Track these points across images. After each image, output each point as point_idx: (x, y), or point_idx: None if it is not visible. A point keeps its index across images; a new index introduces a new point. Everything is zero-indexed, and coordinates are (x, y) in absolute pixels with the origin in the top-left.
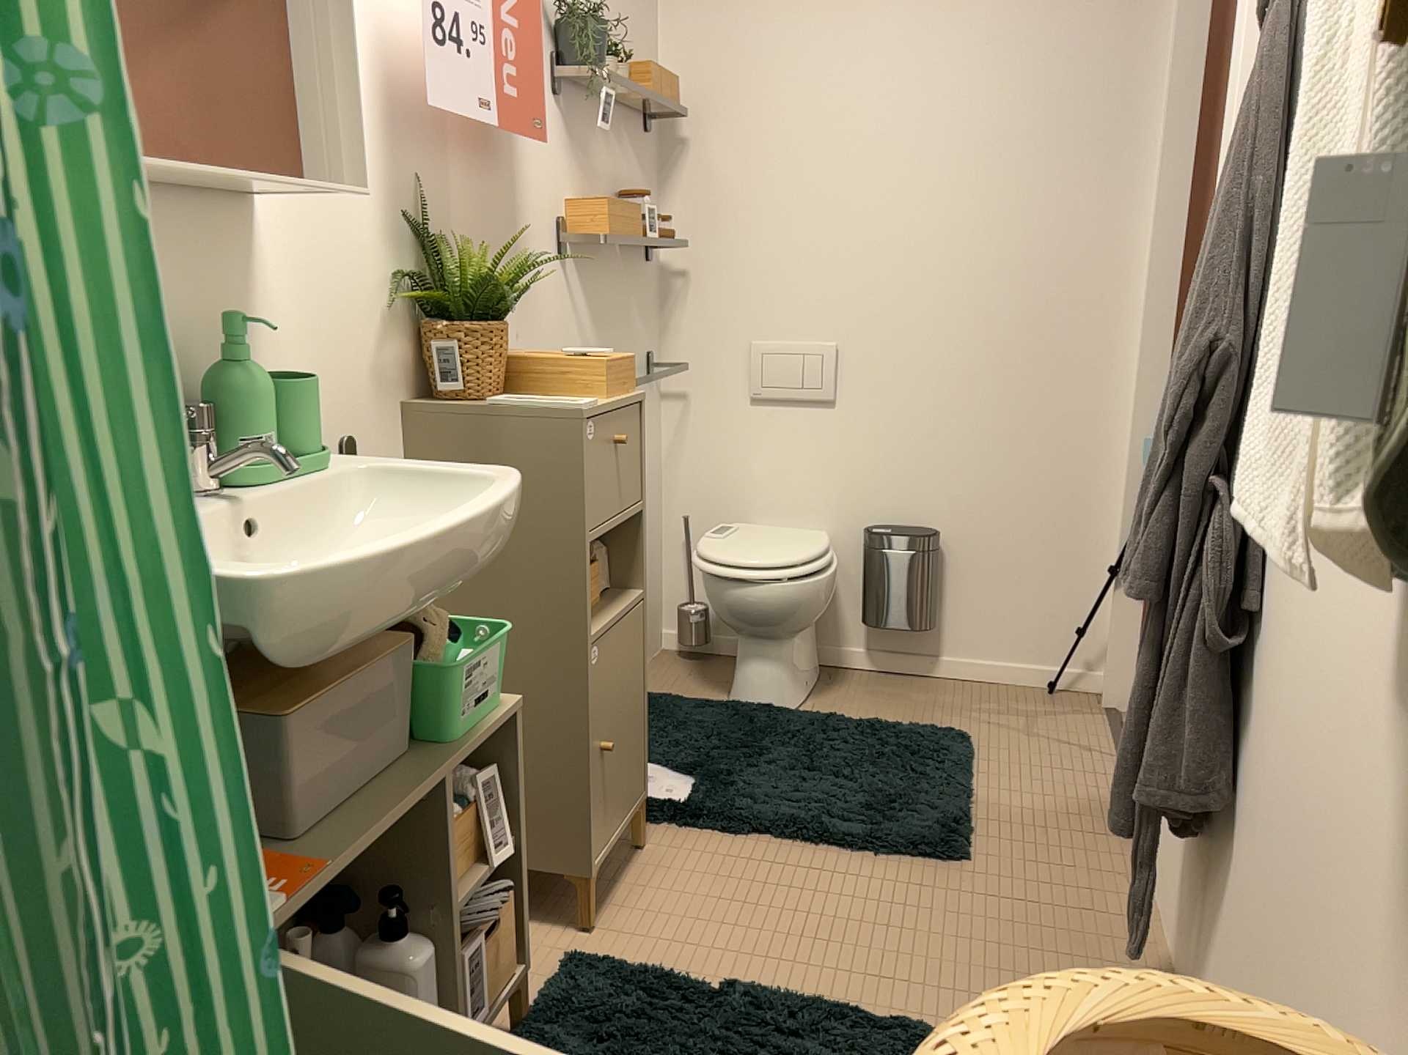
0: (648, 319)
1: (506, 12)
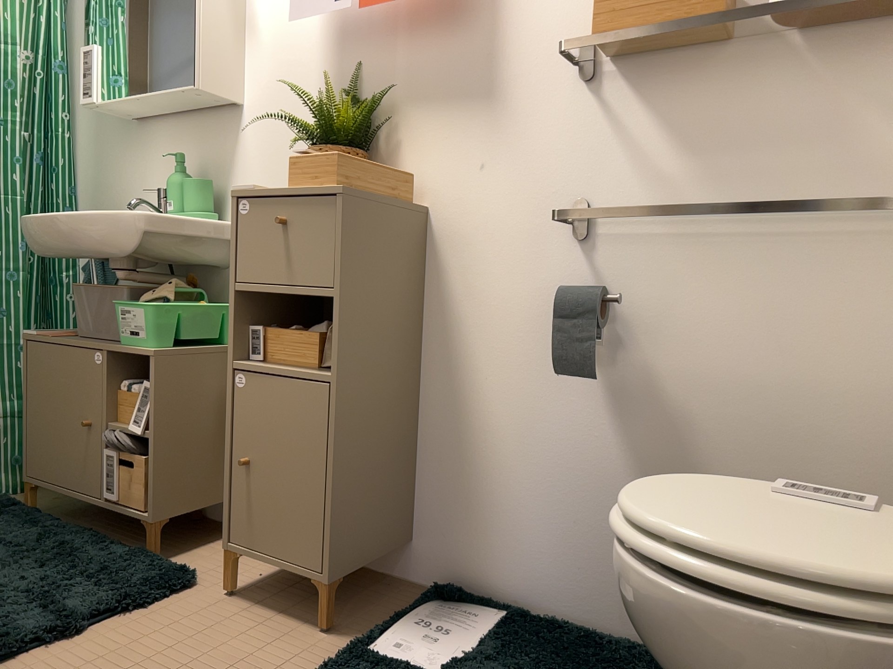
0: None
1: None
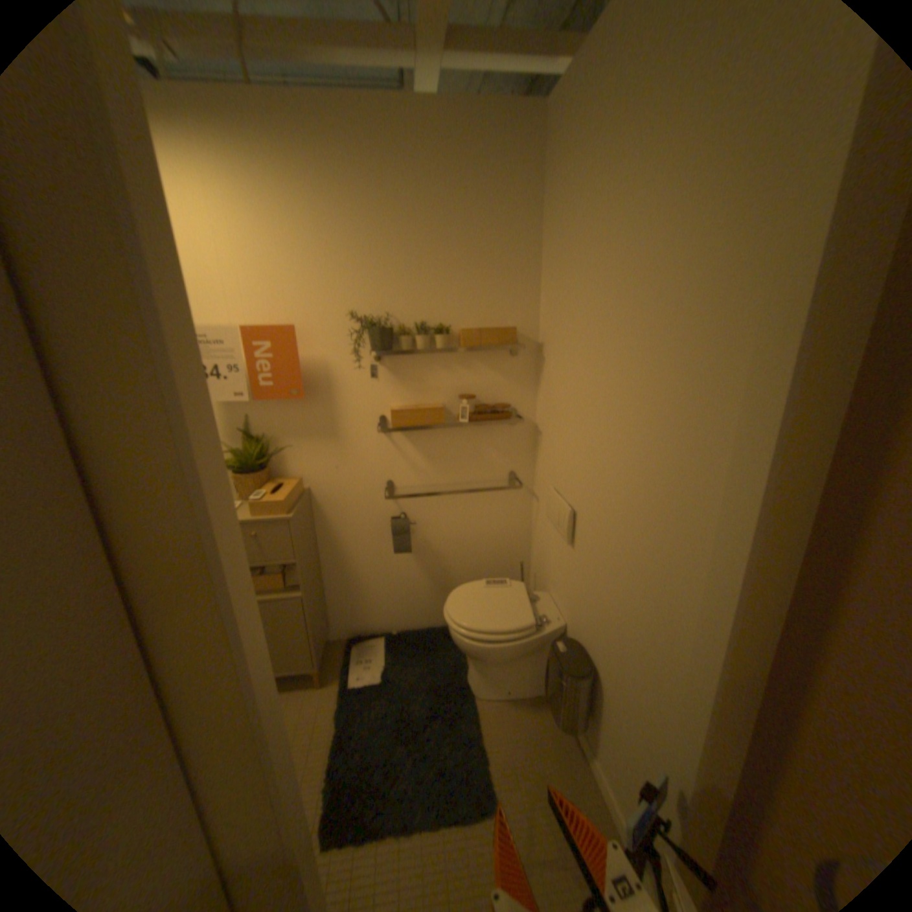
0: (508, 452)
1: (254, 349)
